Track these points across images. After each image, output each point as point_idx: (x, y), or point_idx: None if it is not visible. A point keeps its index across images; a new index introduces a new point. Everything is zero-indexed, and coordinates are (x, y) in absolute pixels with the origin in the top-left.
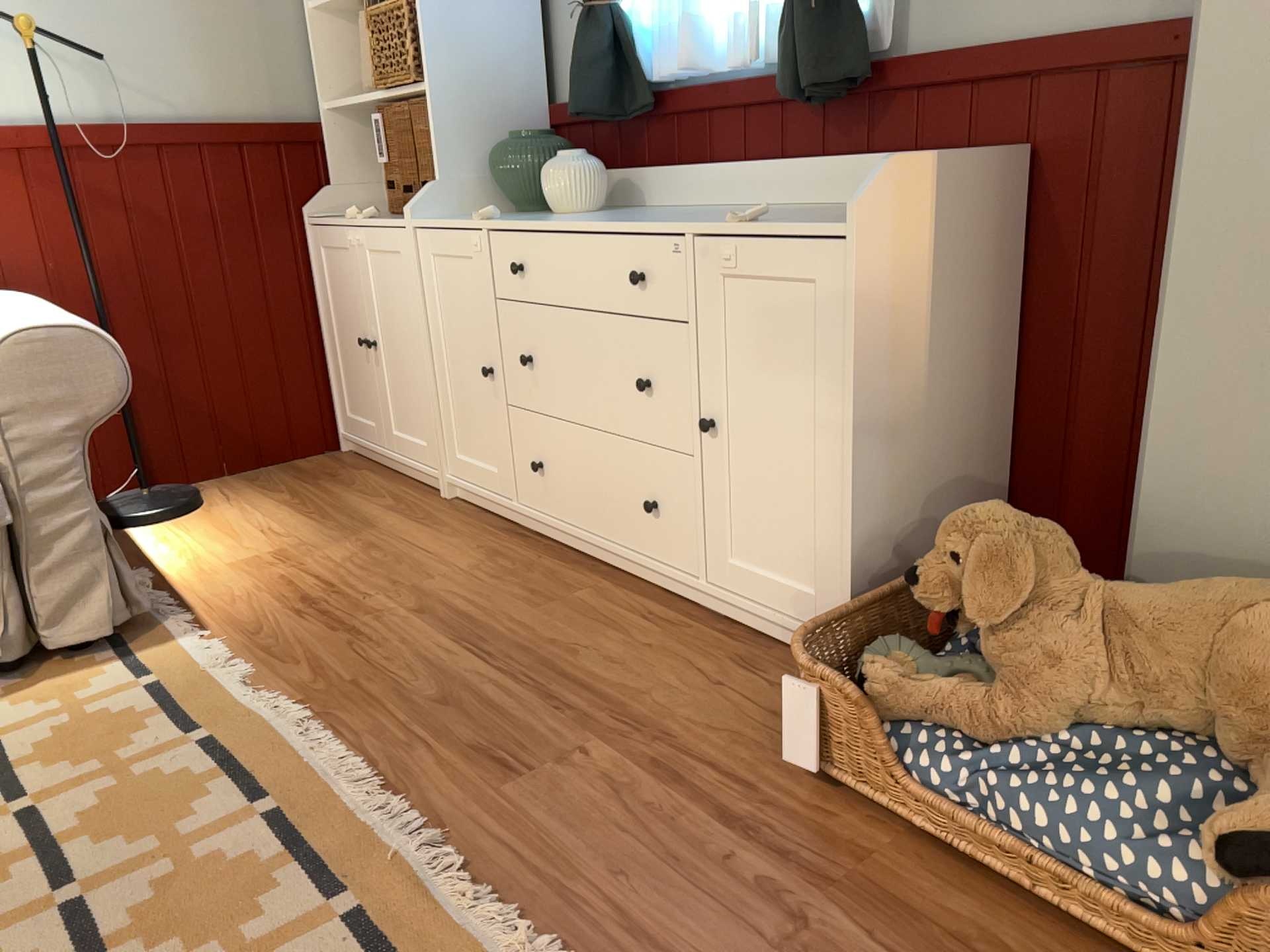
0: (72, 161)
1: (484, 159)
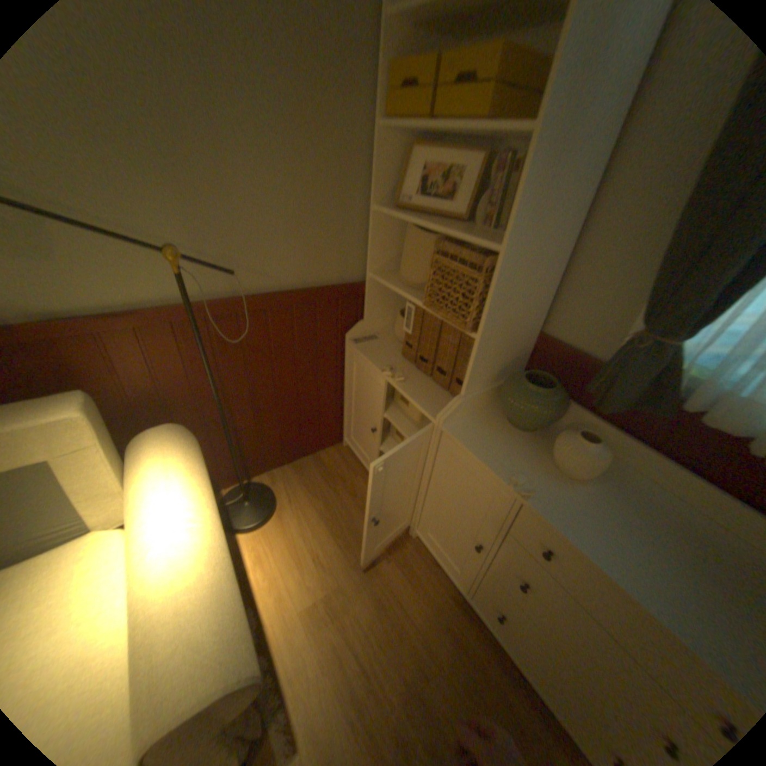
0: (206, 322)
1: (495, 375)
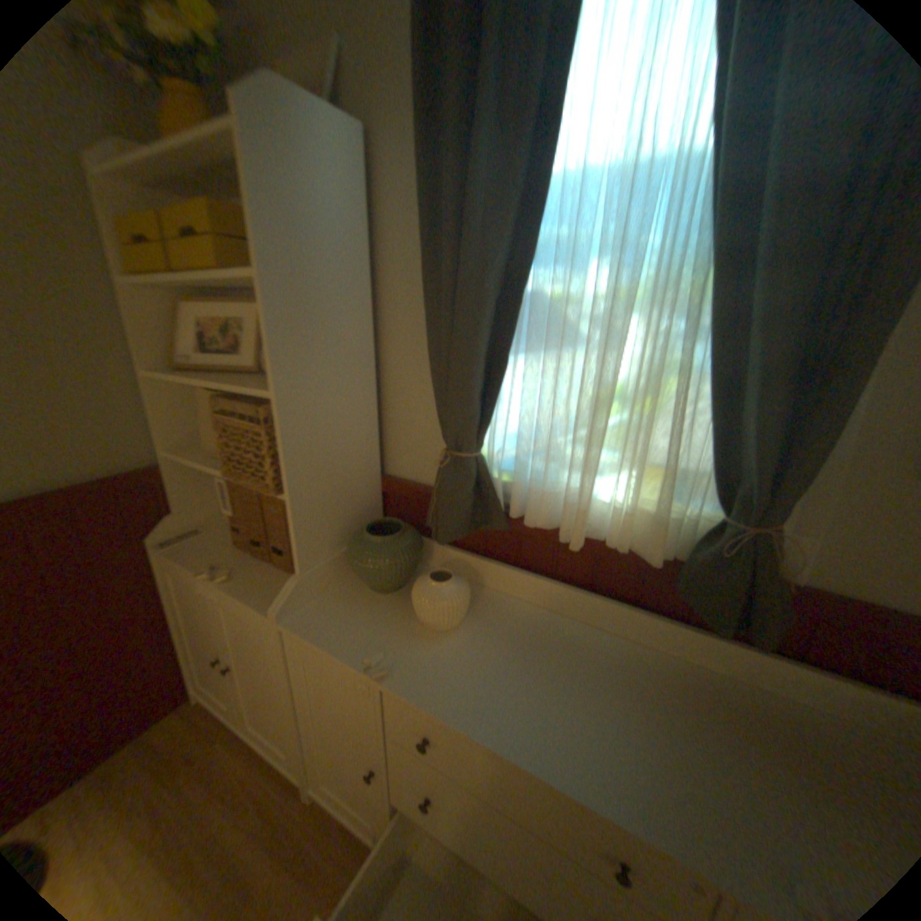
0: None
1: (337, 537)
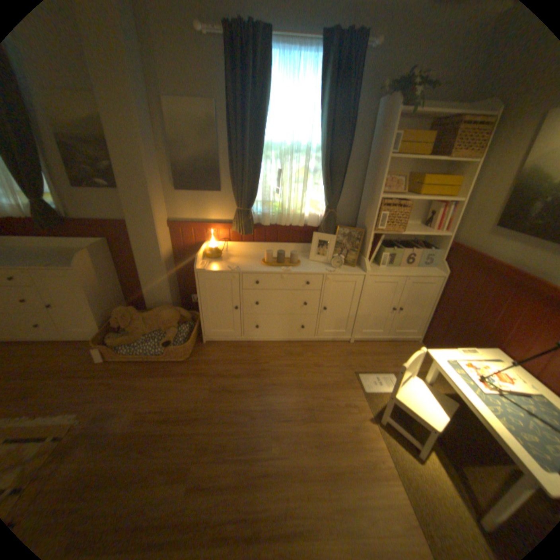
0: None
1: None
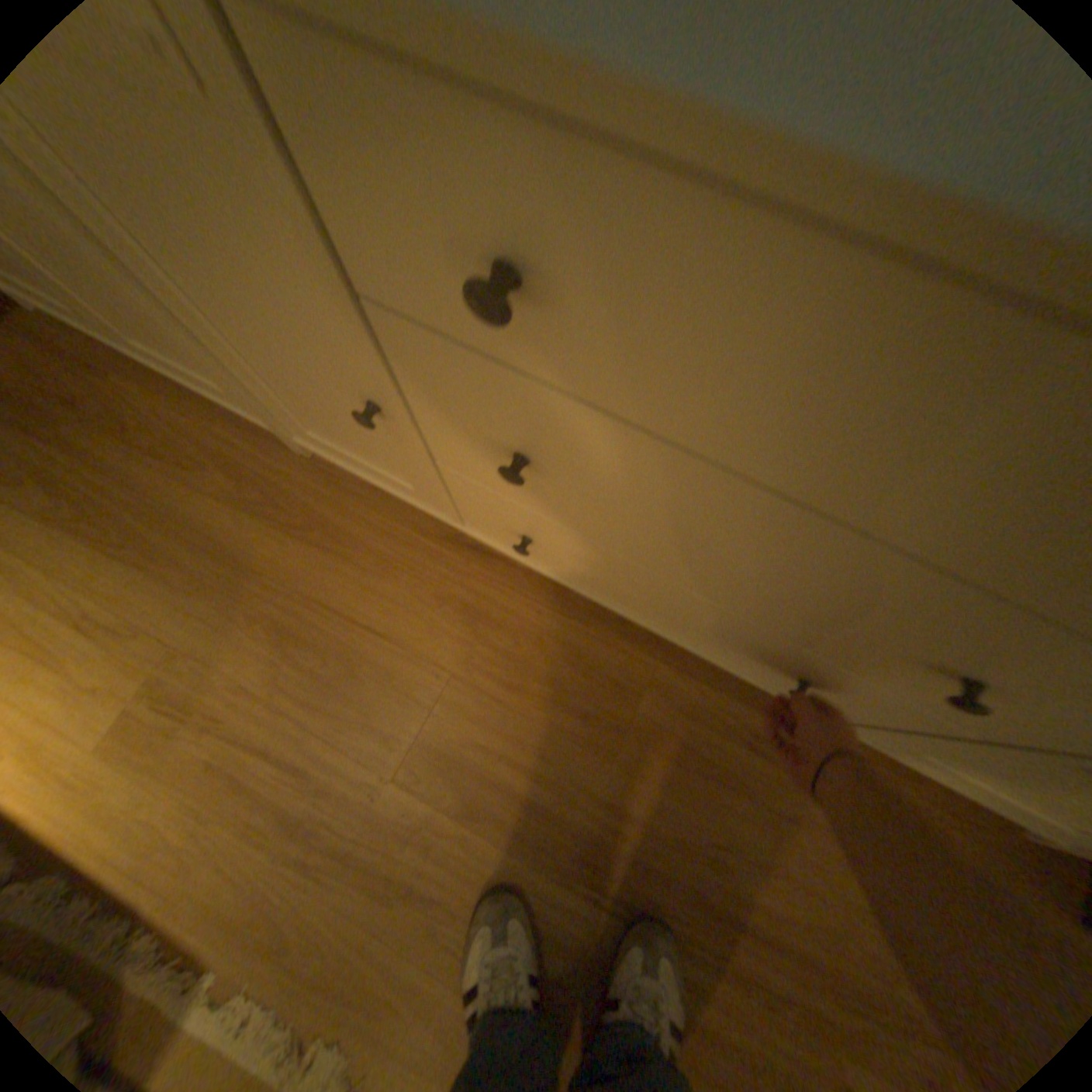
0: None
1: None
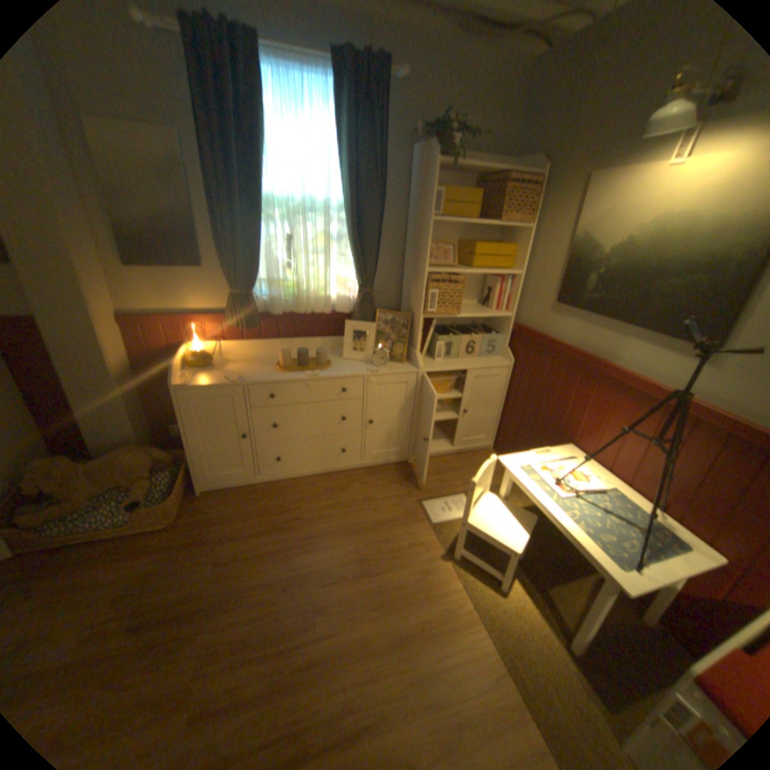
0: None
1: None
